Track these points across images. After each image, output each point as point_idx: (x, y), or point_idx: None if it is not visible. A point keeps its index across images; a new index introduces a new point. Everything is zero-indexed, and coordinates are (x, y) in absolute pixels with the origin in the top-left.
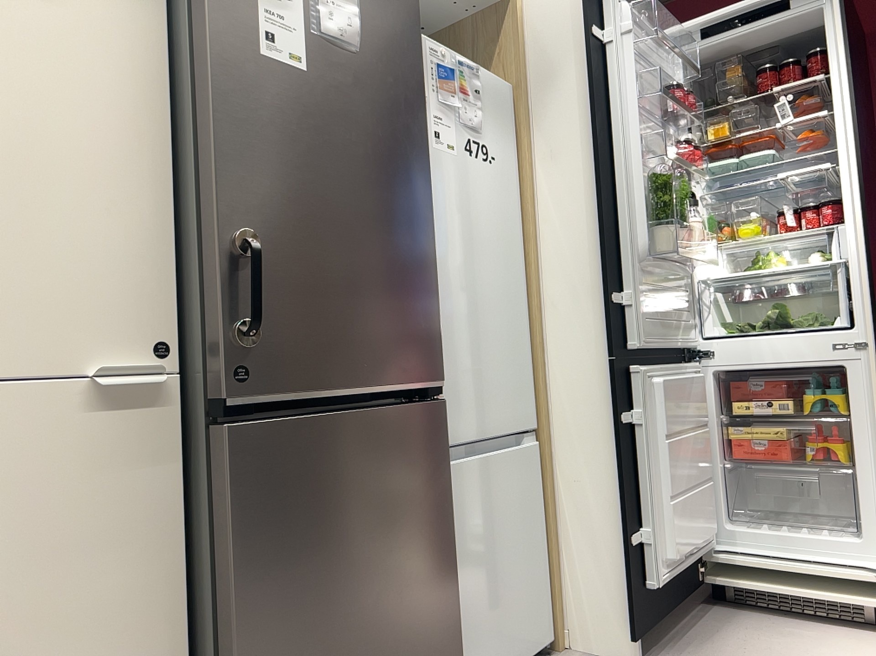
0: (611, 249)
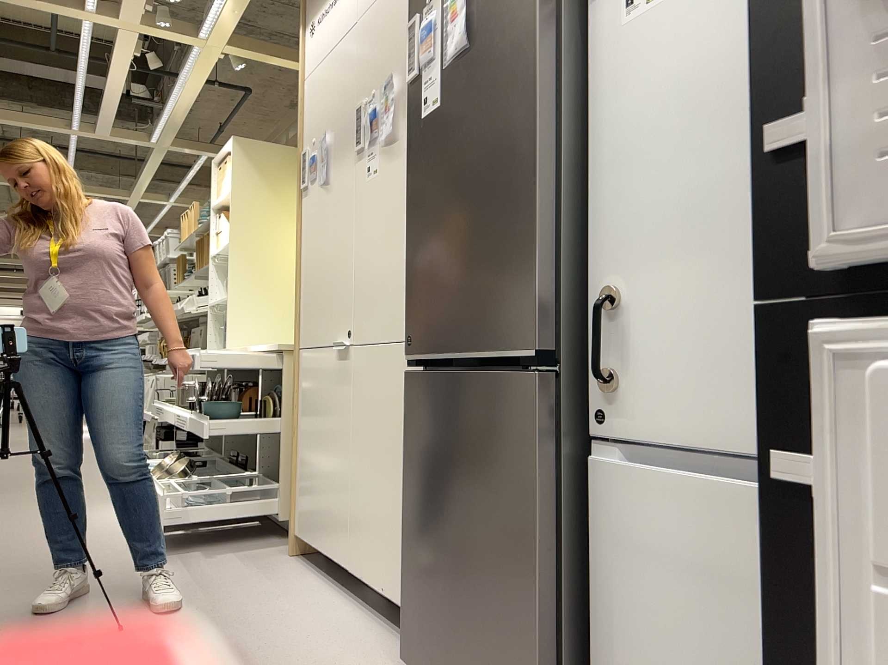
0: (794, 4)
